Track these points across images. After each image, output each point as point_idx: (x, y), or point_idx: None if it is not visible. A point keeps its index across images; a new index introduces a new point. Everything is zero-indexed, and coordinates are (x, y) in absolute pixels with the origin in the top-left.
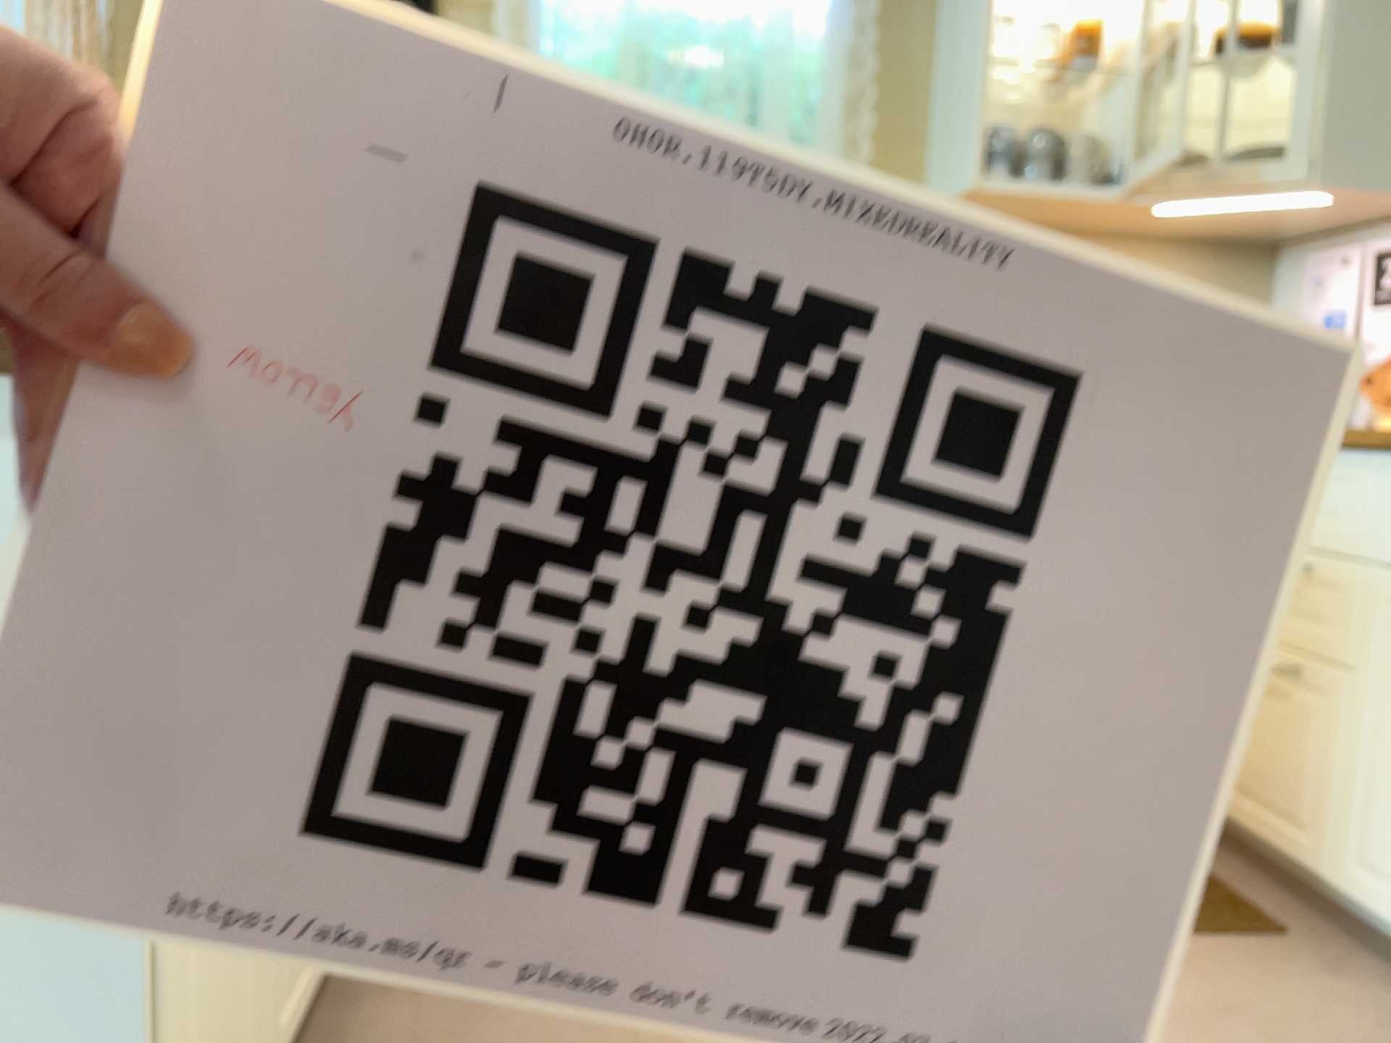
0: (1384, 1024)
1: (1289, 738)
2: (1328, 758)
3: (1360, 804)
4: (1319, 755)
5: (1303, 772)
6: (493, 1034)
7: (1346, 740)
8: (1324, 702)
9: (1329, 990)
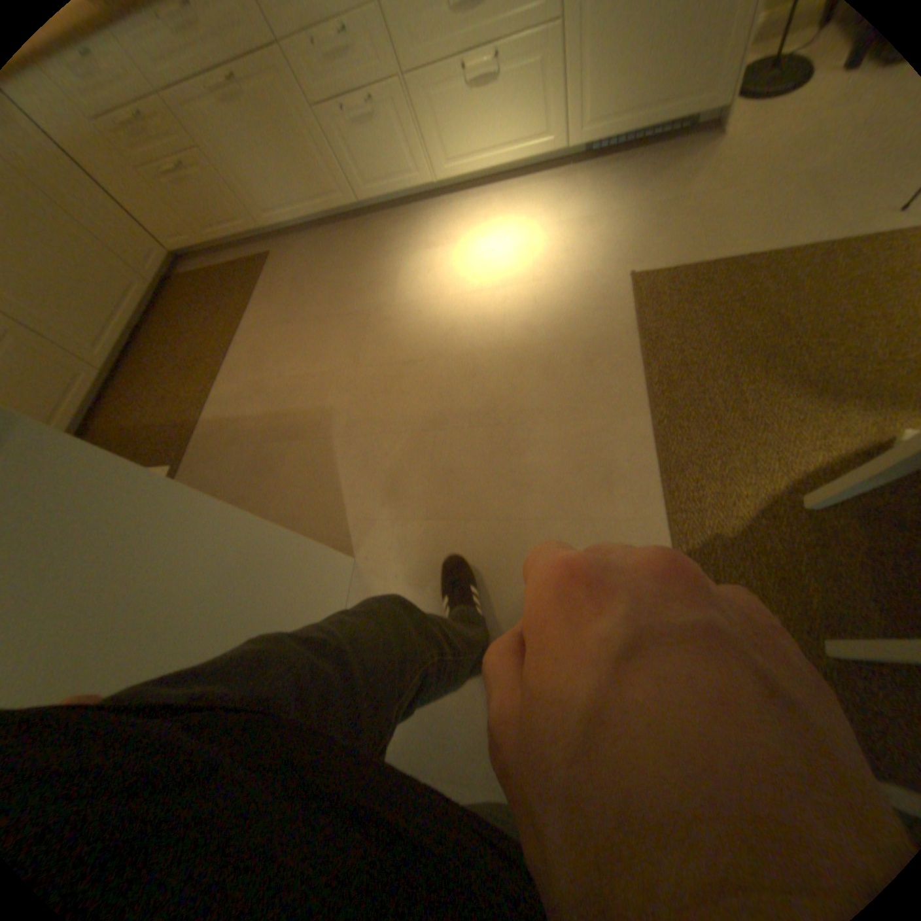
0: (307, 246)
1: (199, 193)
2: (216, 188)
3: (240, 193)
4: (213, 189)
5: (215, 201)
6: (224, 489)
7: (215, 175)
8: (195, 168)
9: (290, 252)
